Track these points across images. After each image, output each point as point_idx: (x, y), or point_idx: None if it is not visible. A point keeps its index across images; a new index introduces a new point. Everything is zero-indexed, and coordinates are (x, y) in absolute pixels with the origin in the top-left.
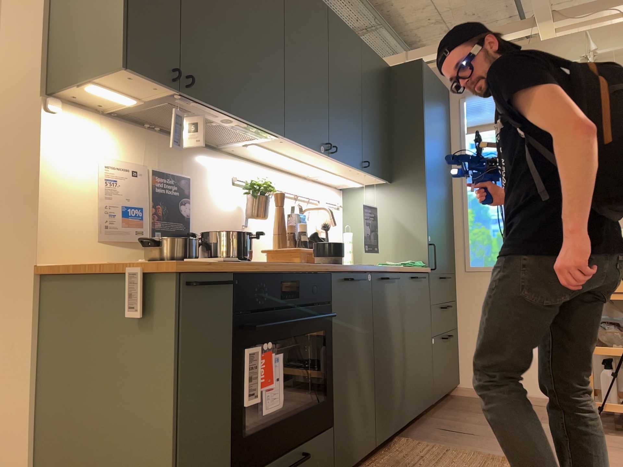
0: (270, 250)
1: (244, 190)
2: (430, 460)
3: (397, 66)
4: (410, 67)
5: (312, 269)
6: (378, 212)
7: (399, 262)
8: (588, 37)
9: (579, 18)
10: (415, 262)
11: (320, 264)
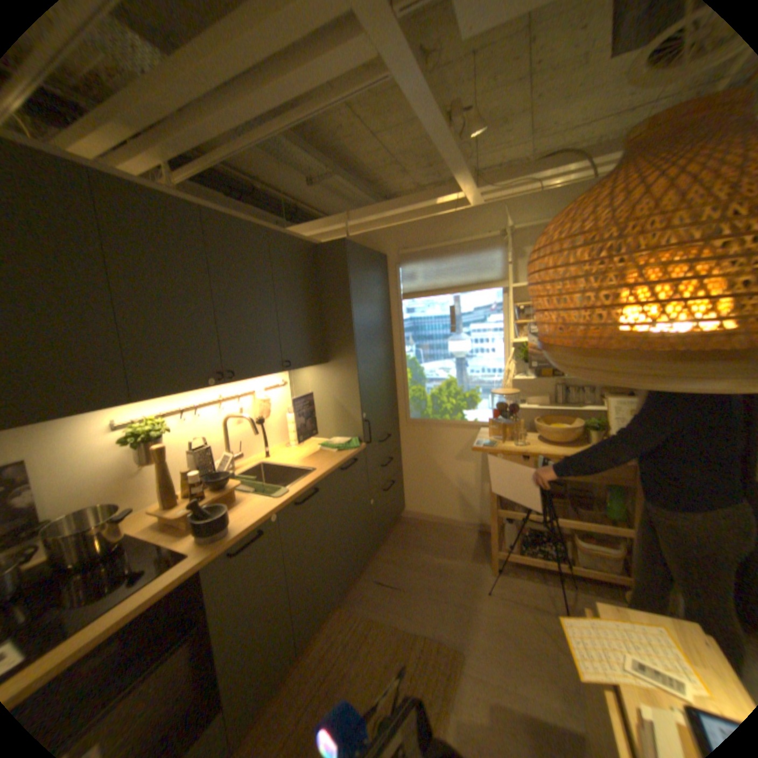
0: (151, 515)
1: (121, 442)
2: (349, 654)
3: (322, 244)
4: (334, 246)
5: (155, 593)
6: (318, 389)
7: (338, 437)
8: (509, 205)
9: (501, 186)
10: (350, 440)
11: (181, 563)
